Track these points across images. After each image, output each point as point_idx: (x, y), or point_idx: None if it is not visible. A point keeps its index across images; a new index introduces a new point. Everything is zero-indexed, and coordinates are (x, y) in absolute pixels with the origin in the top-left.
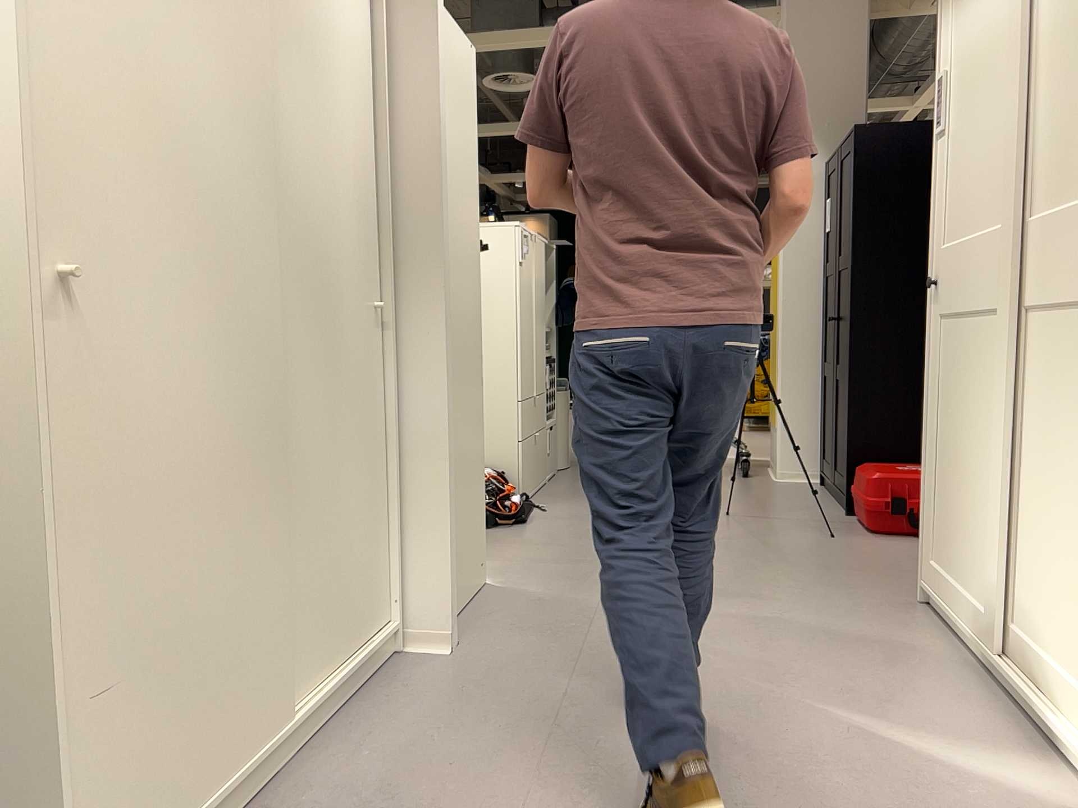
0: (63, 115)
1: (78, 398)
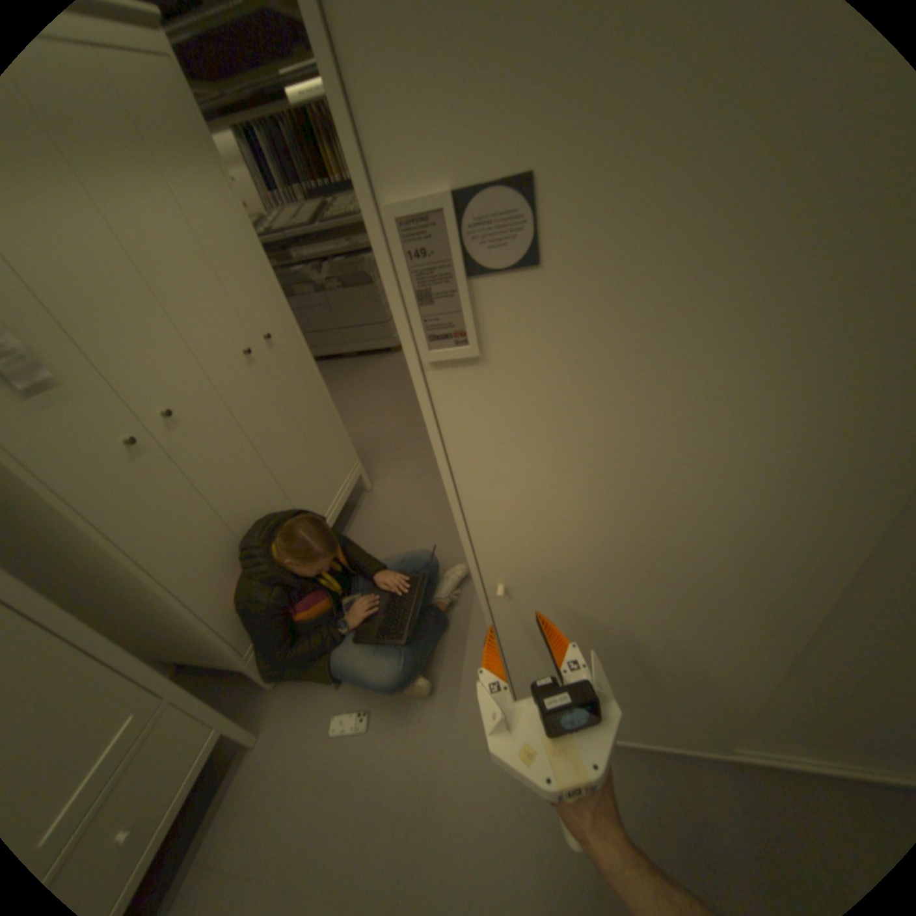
0: (491, 522)
1: (514, 629)
